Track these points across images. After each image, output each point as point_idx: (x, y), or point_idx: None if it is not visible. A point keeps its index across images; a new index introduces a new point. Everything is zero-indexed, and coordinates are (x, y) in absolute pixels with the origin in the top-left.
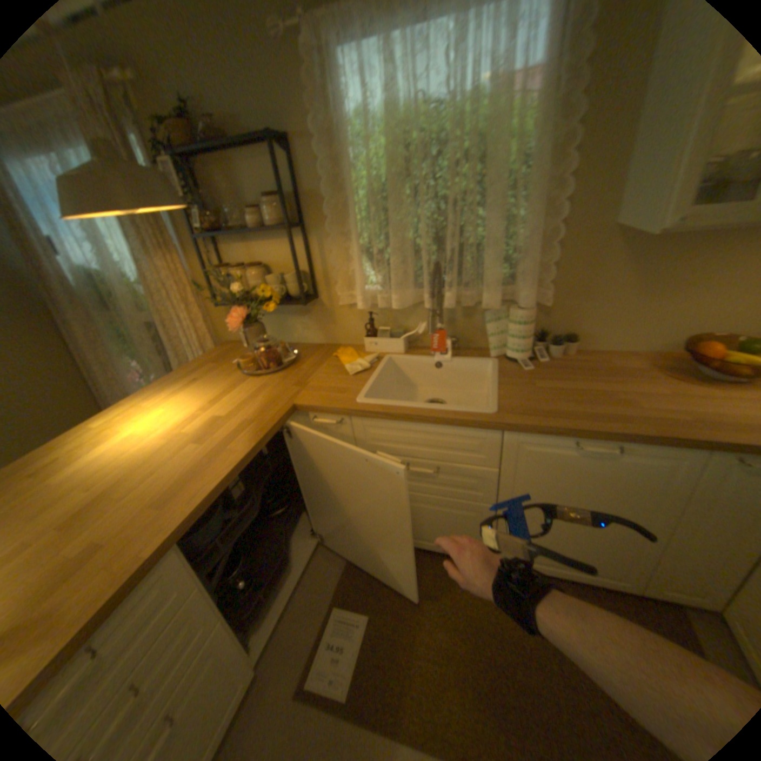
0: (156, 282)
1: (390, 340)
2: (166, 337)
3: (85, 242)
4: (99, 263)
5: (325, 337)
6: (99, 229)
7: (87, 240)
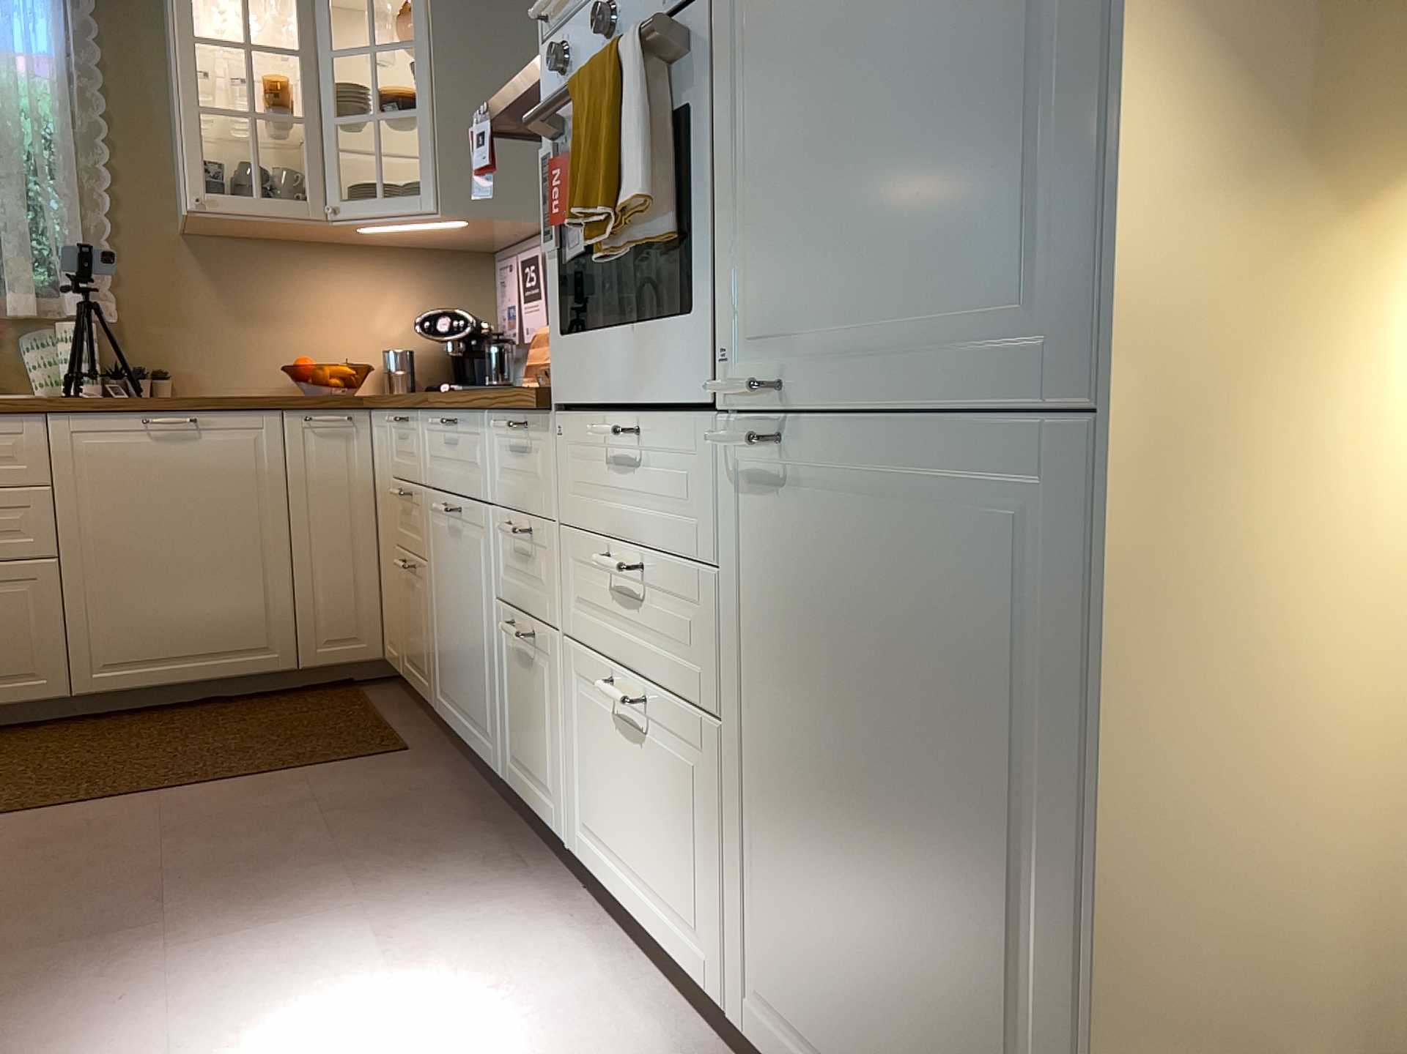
0: None
1: None
2: None
3: None
4: None
5: None
6: None
7: None
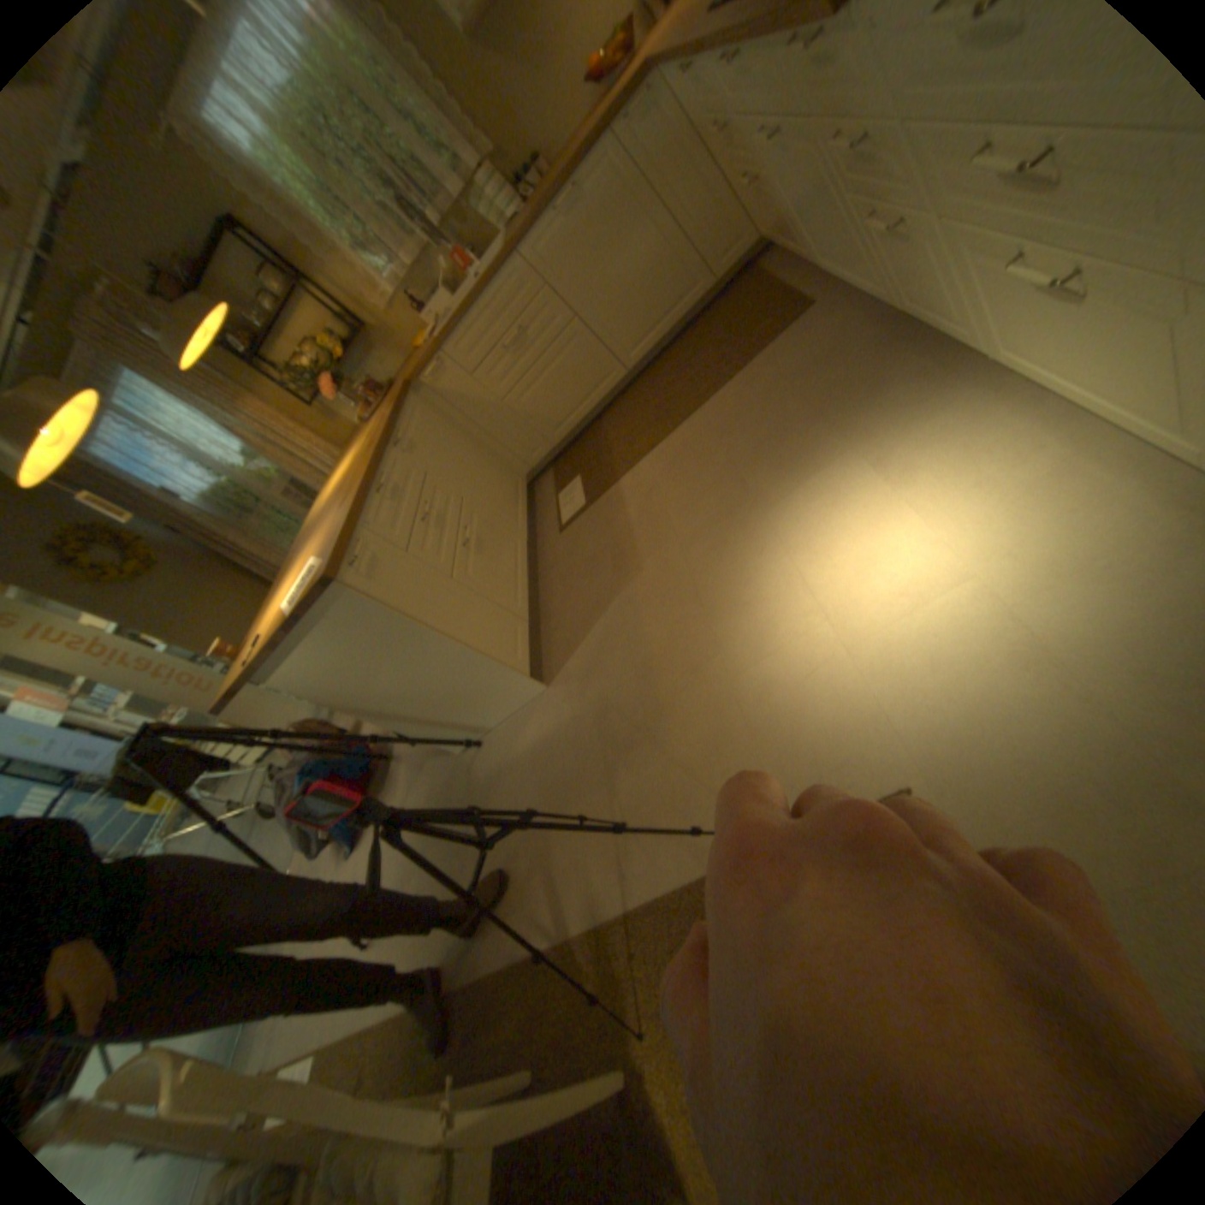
0: (257, 430)
1: (435, 295)
2: (304, 475)
3: (186, 462)
4: (209, 474)
5: (401, 353)
6: (185, 437)
7: (186, 457)
